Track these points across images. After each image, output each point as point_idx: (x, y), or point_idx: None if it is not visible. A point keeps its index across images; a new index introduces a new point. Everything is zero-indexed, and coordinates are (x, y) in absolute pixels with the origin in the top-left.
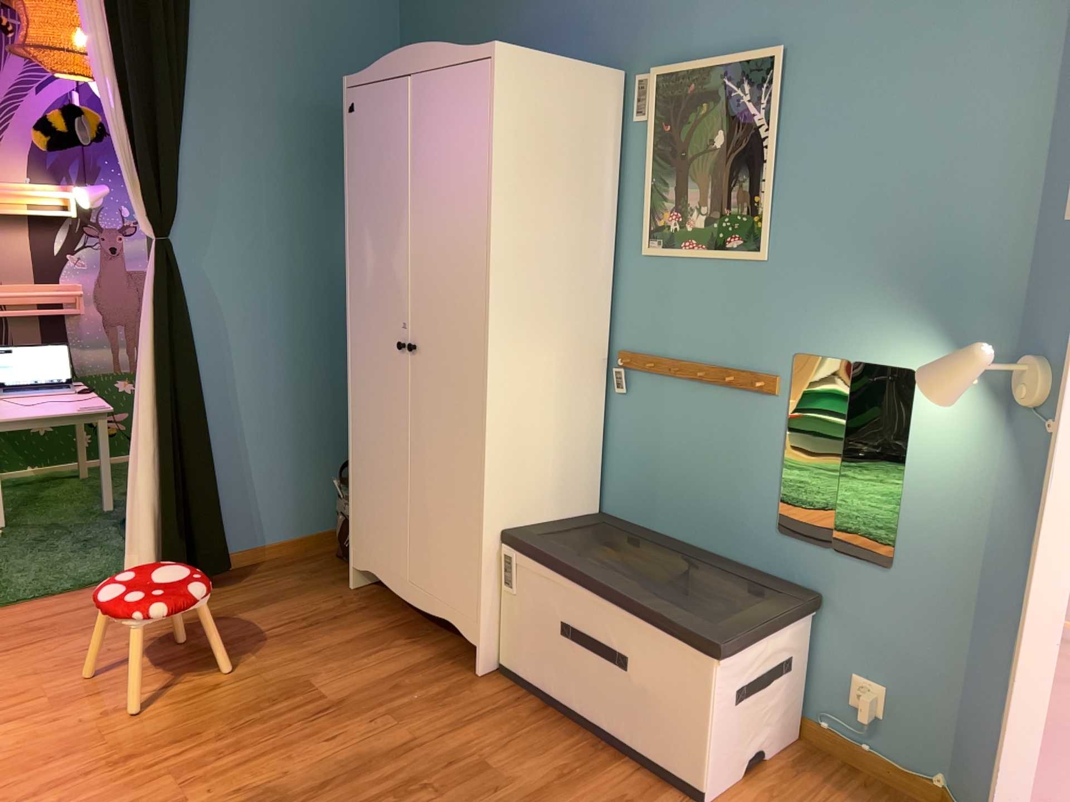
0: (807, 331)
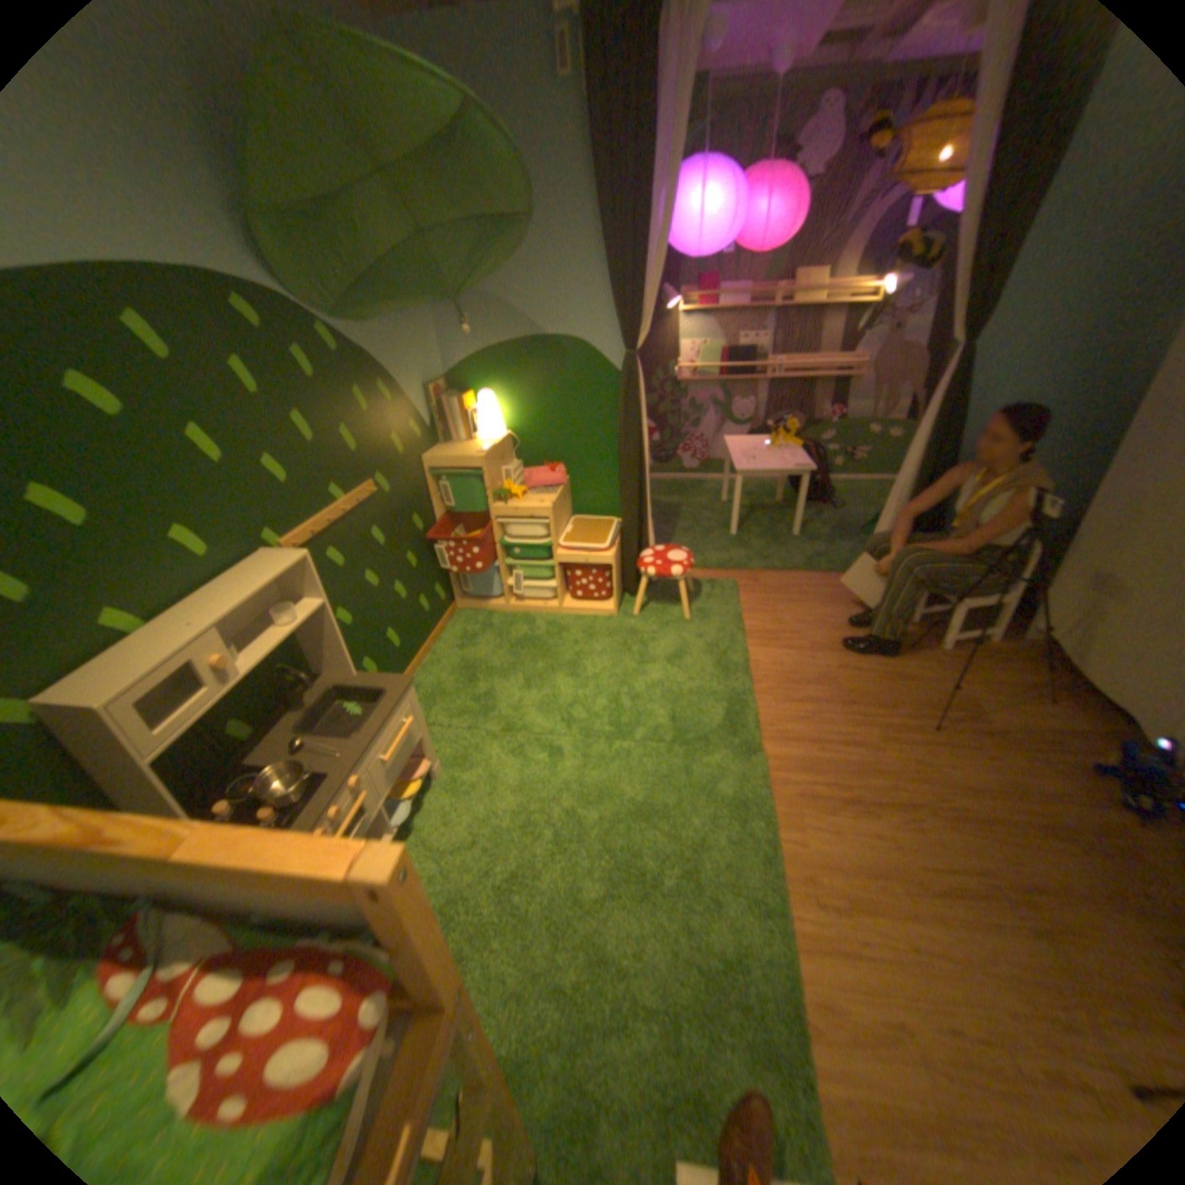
0: None
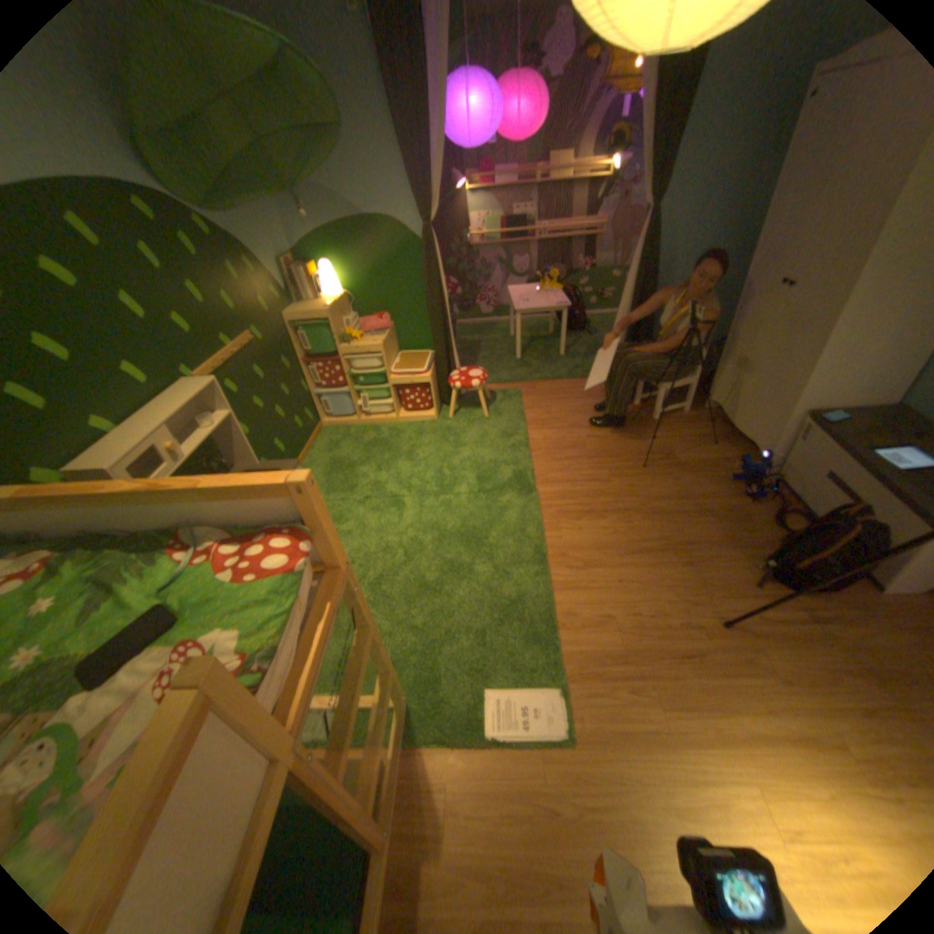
0: None
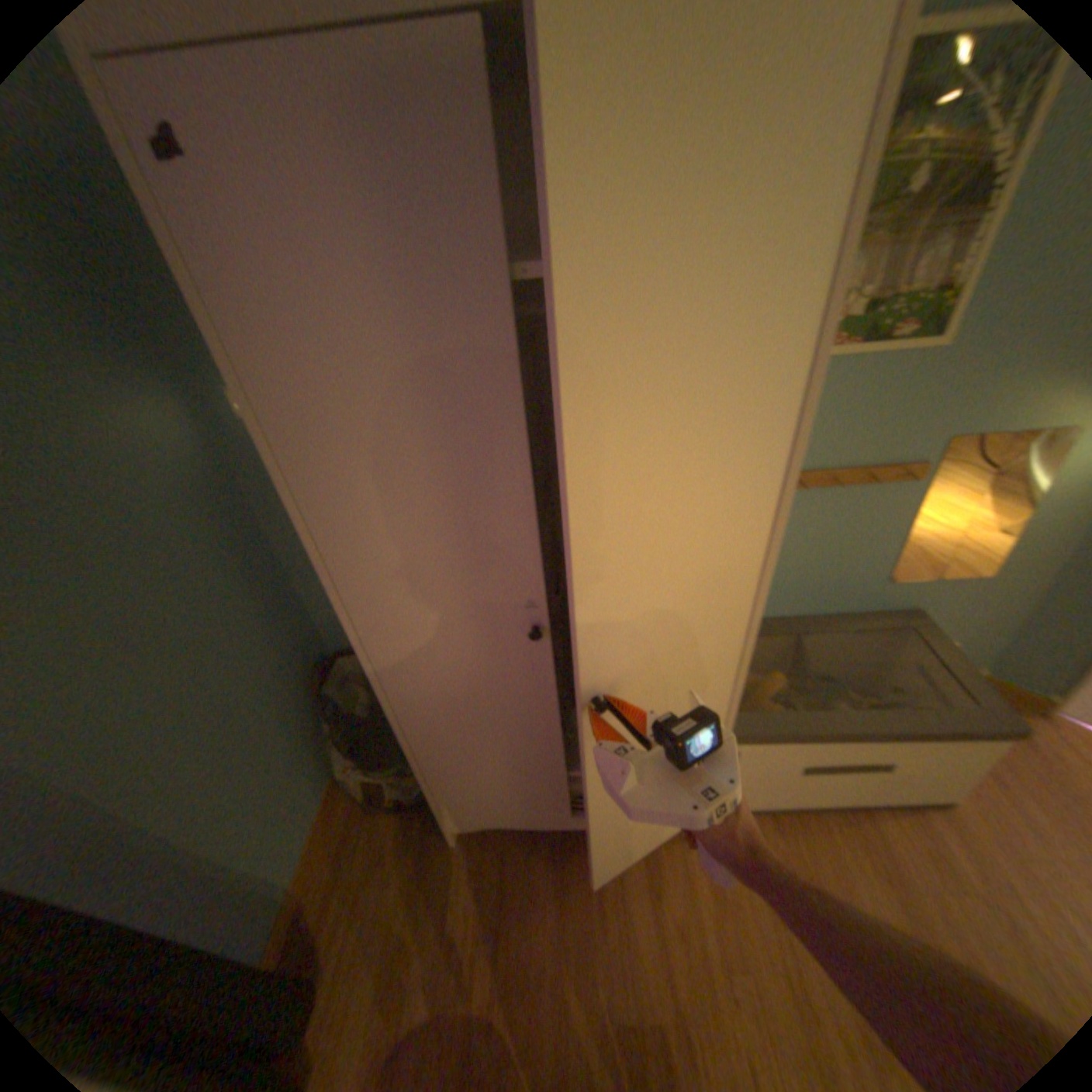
0: (976, 412)
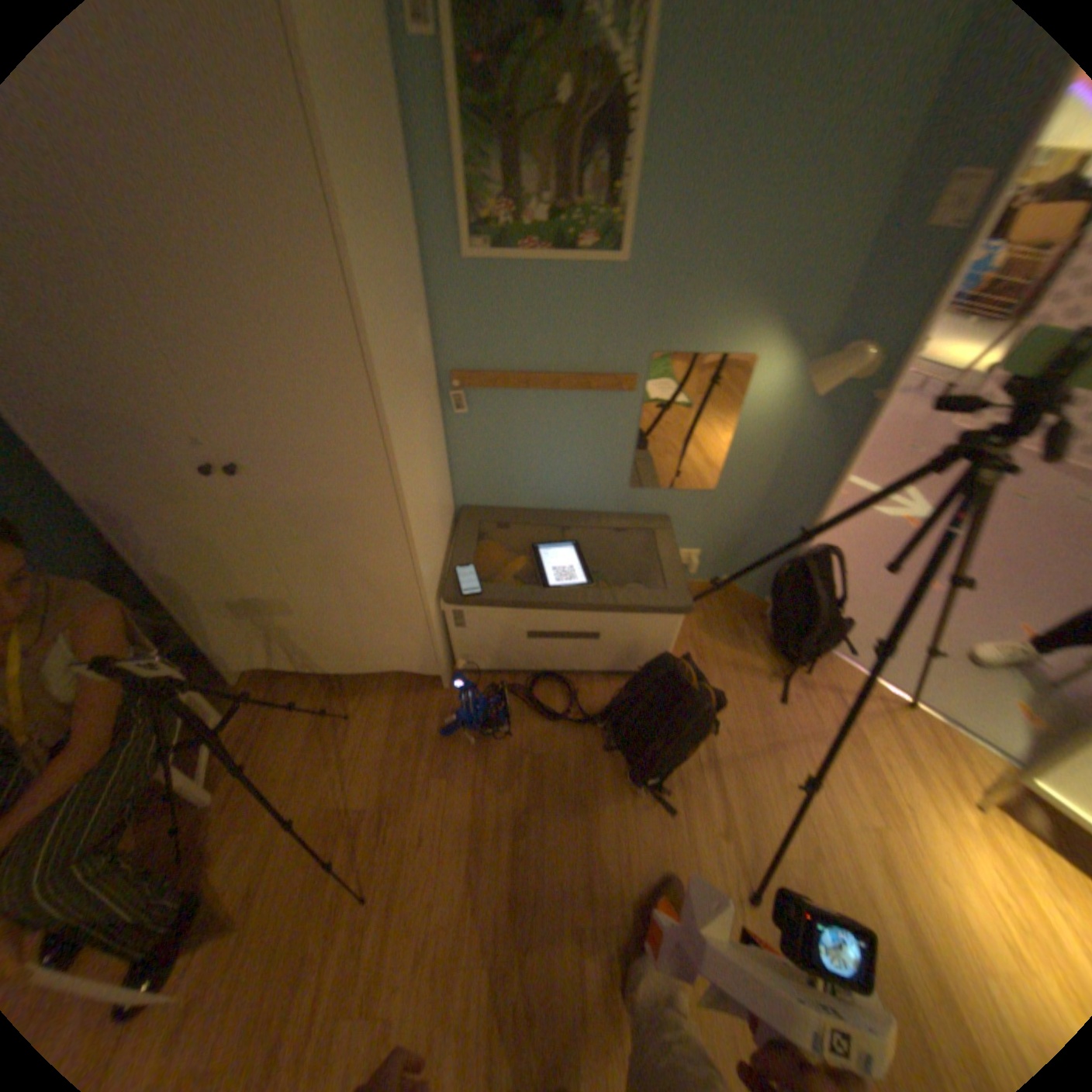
0: (665, 333)
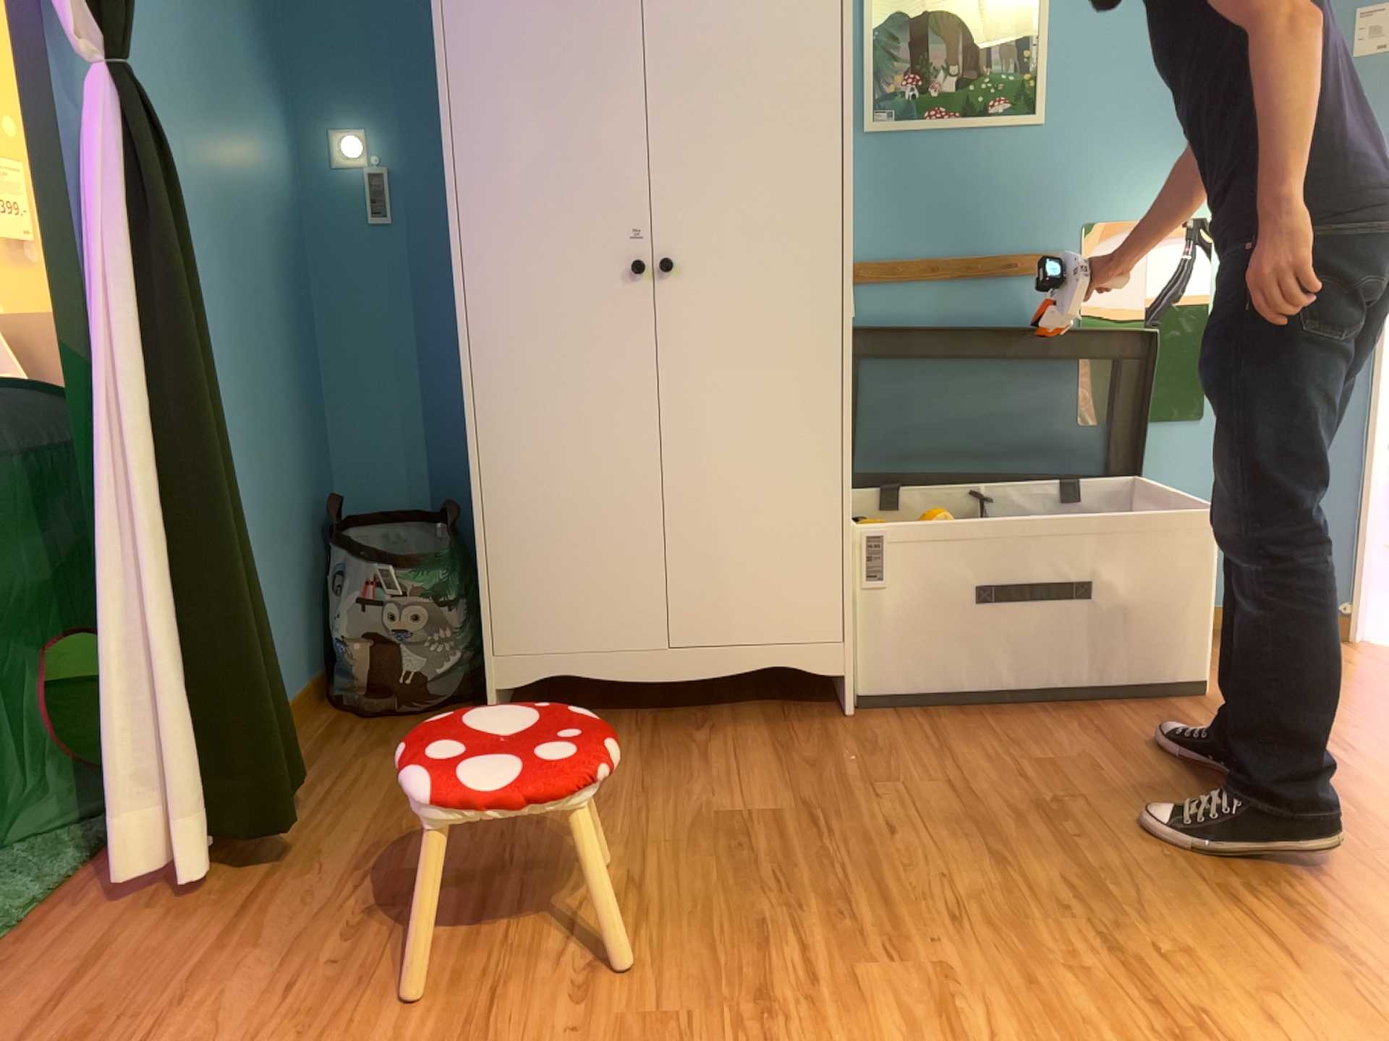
0: (1096, 198)
